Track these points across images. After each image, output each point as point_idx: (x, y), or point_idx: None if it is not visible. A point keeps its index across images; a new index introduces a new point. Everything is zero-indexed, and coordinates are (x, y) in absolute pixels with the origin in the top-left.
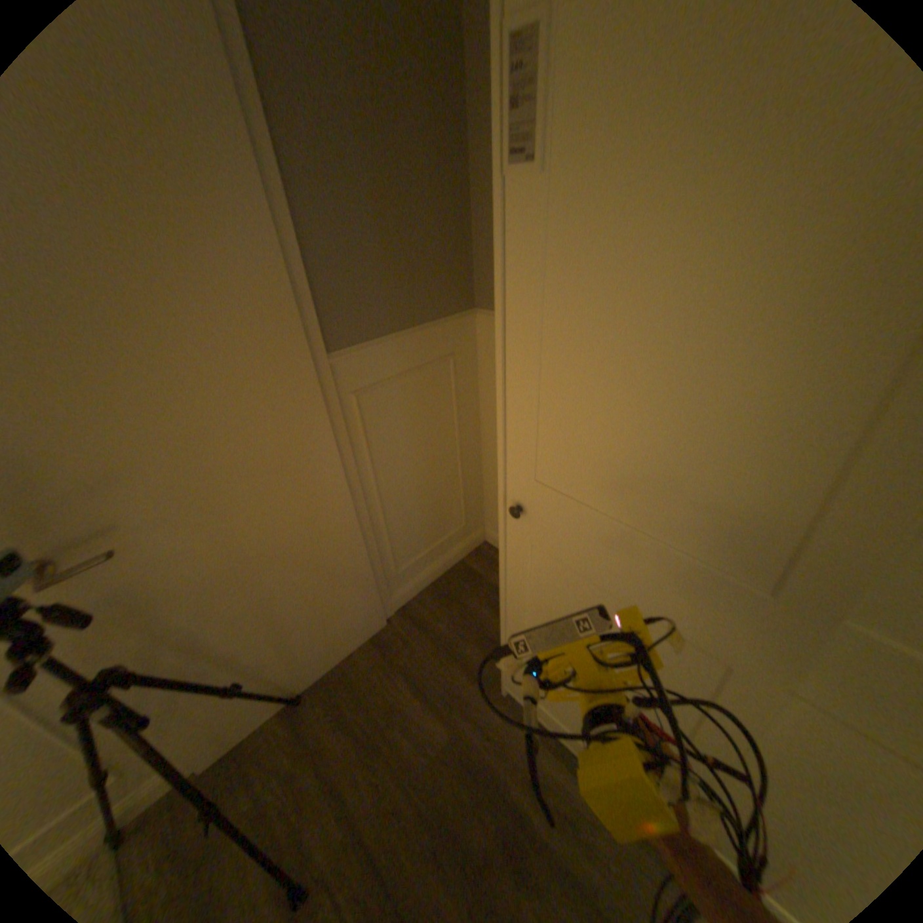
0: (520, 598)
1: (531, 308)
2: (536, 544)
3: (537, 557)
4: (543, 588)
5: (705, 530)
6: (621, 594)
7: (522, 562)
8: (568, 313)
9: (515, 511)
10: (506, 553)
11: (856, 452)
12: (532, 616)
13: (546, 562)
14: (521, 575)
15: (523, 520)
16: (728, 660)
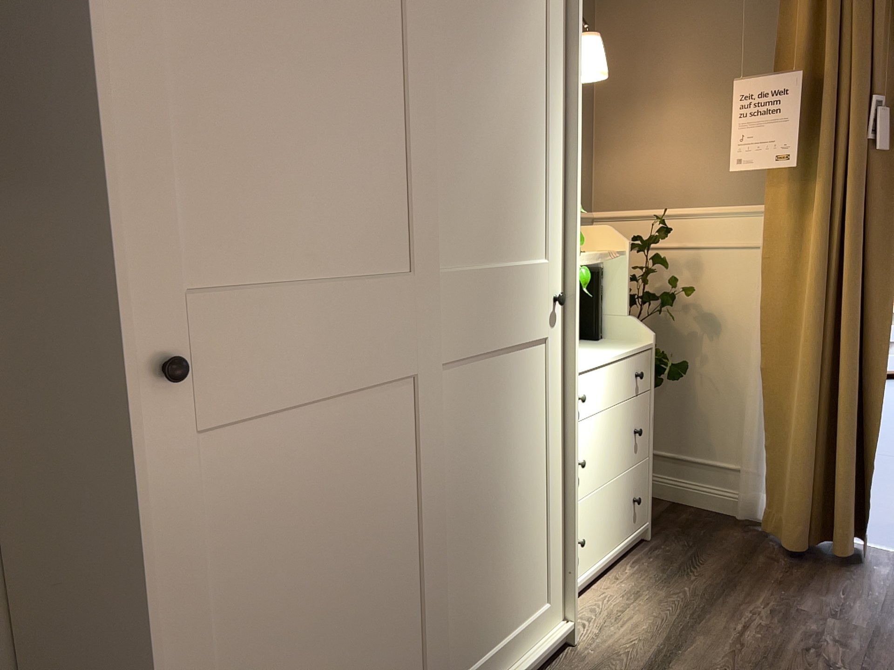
0: (193, 599)
1: (151, 1)
2: (206, 424)
3: (210, 453)
4: (230, 515)
5: (365, 239)
6: (328, 389)
7: (186, 497)
8: (201, 16)
9: (179, 363)
10: (150, 509)
11: (407, 128)
12: (219, 618)
13: (227, 449)
14: (189, 531)
15: (178, 391)
16: (412, 371)
